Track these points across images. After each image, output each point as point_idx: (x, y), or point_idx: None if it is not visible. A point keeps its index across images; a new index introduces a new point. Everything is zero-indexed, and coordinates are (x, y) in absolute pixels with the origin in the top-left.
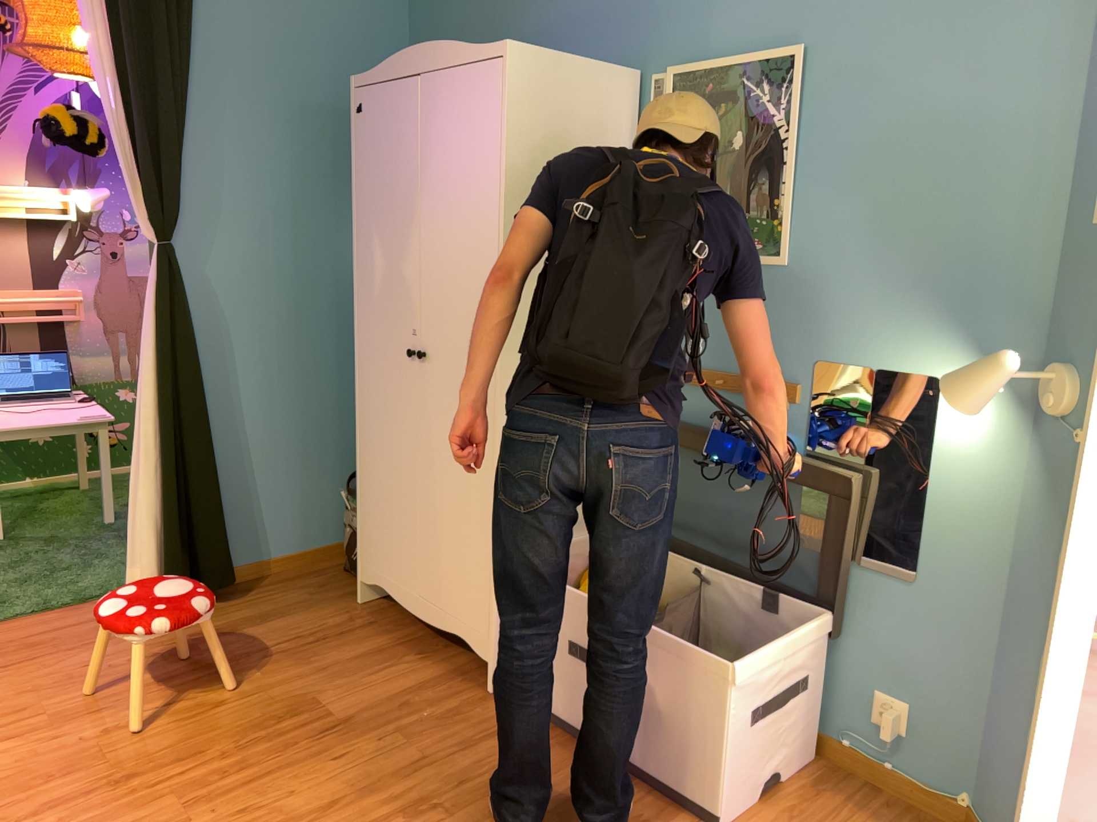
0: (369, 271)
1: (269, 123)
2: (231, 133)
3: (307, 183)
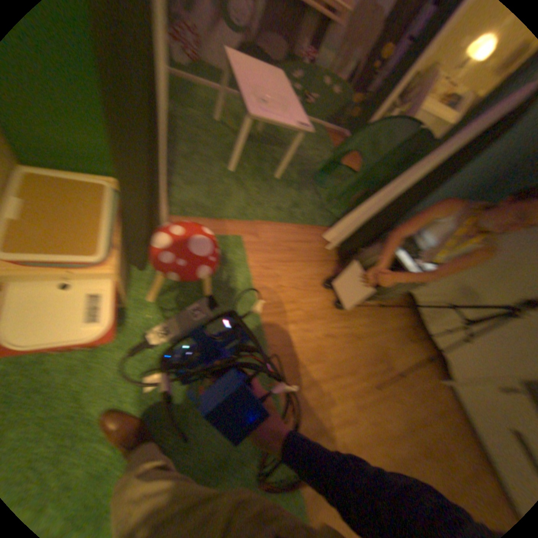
0: None
1: None
2: None
3: None
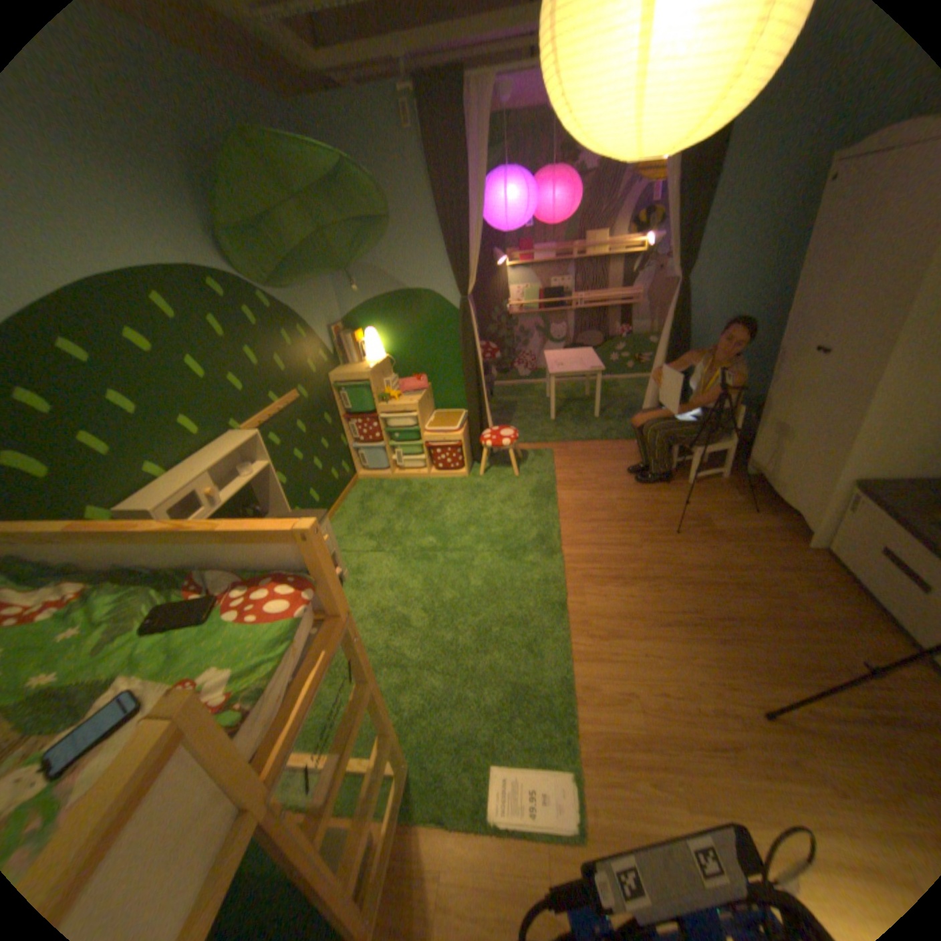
0: (805, 294)
1: (762, 193)
2: (735, 206)
3: (779, 229)
